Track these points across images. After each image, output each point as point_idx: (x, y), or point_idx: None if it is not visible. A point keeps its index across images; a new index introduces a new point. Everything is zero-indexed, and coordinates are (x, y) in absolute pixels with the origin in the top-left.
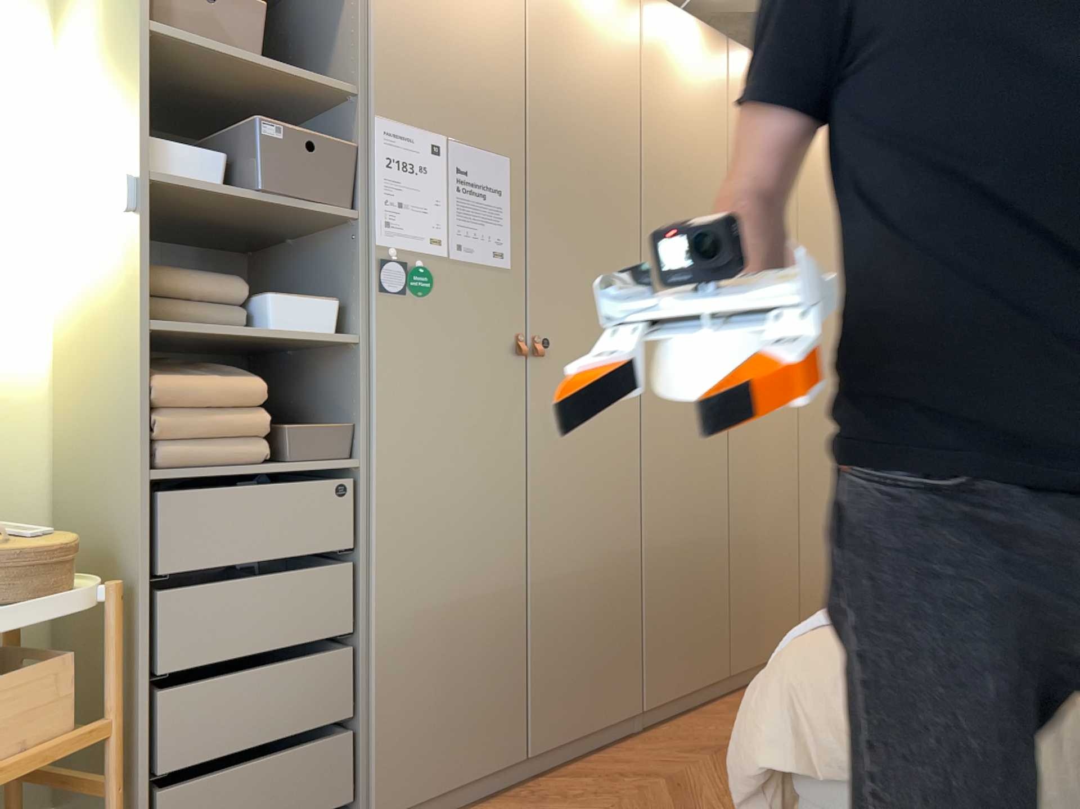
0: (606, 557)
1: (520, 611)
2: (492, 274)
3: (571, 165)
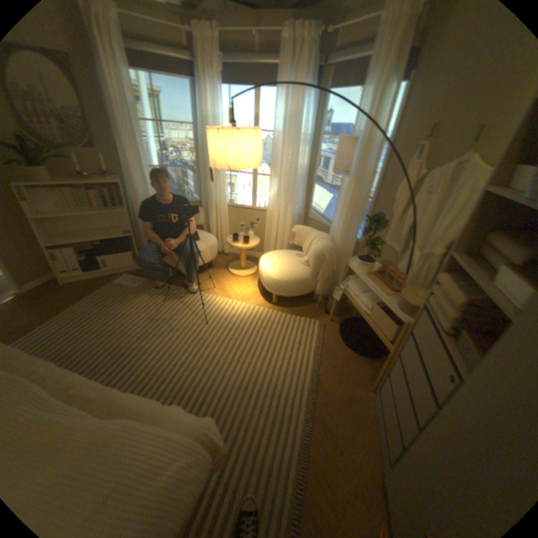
0: None
1: None
2: None
3: None
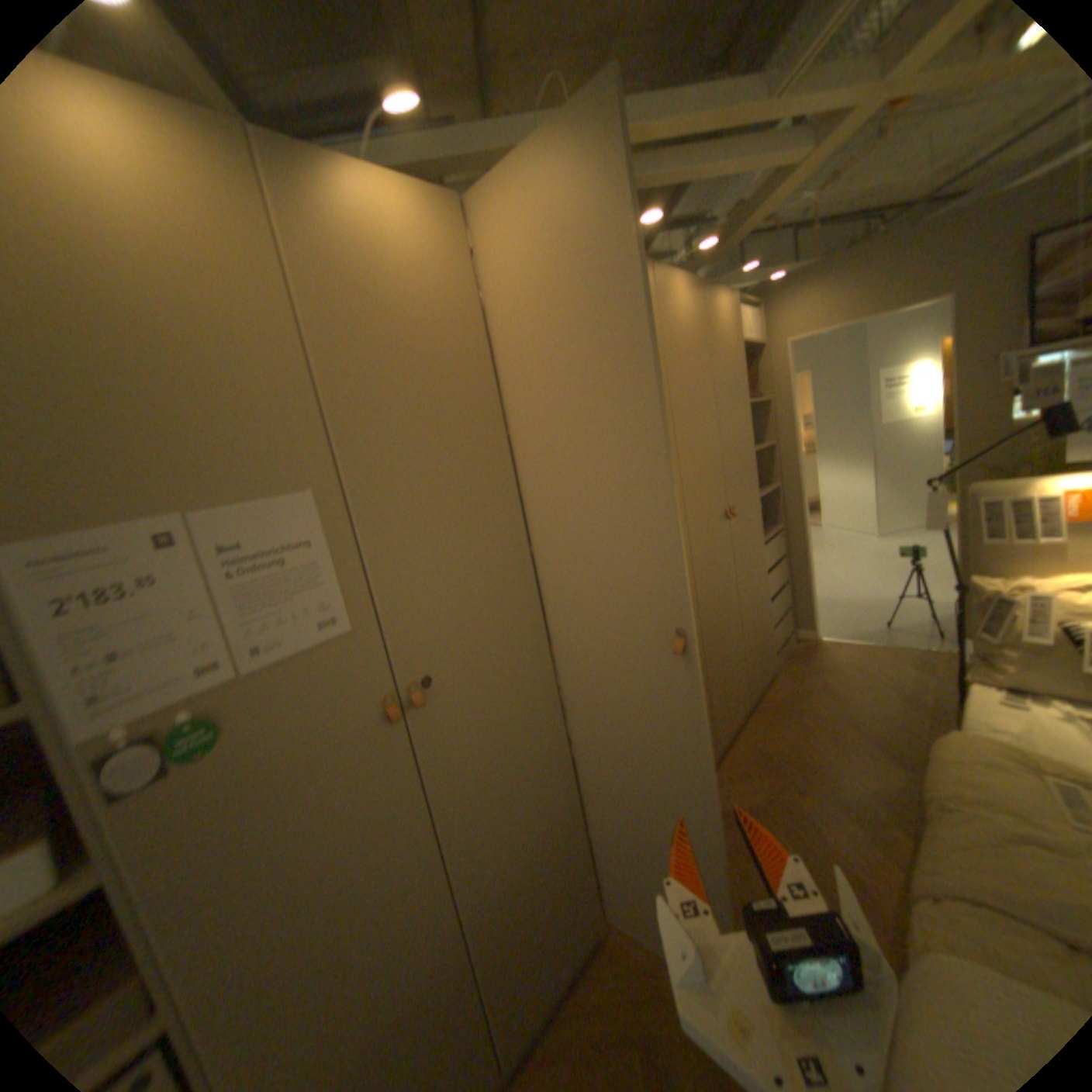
0: (543, 835)
1: (459, 964)
2: (324, 653)
3: (410, 461)
